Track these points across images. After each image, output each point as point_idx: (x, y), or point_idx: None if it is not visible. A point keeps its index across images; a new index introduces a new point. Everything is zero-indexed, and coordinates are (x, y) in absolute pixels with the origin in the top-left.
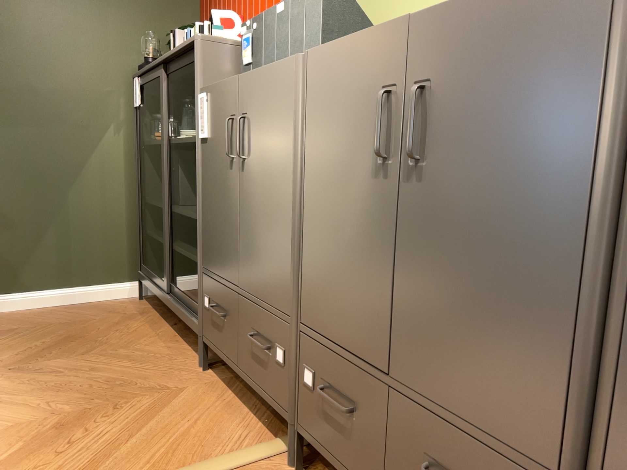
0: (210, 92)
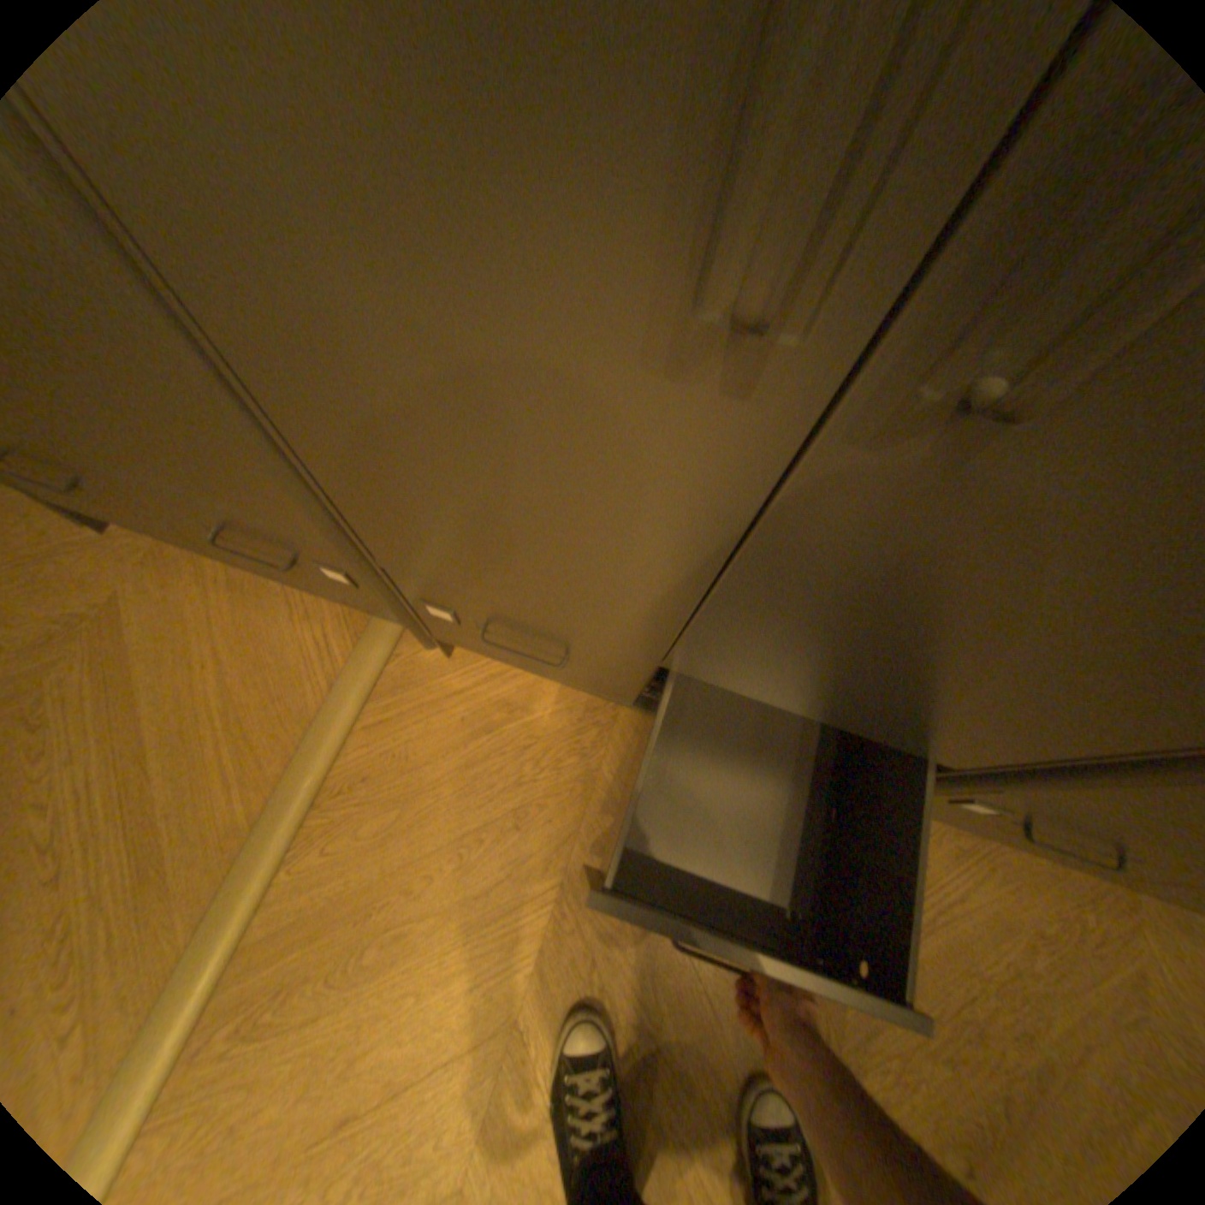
0: None
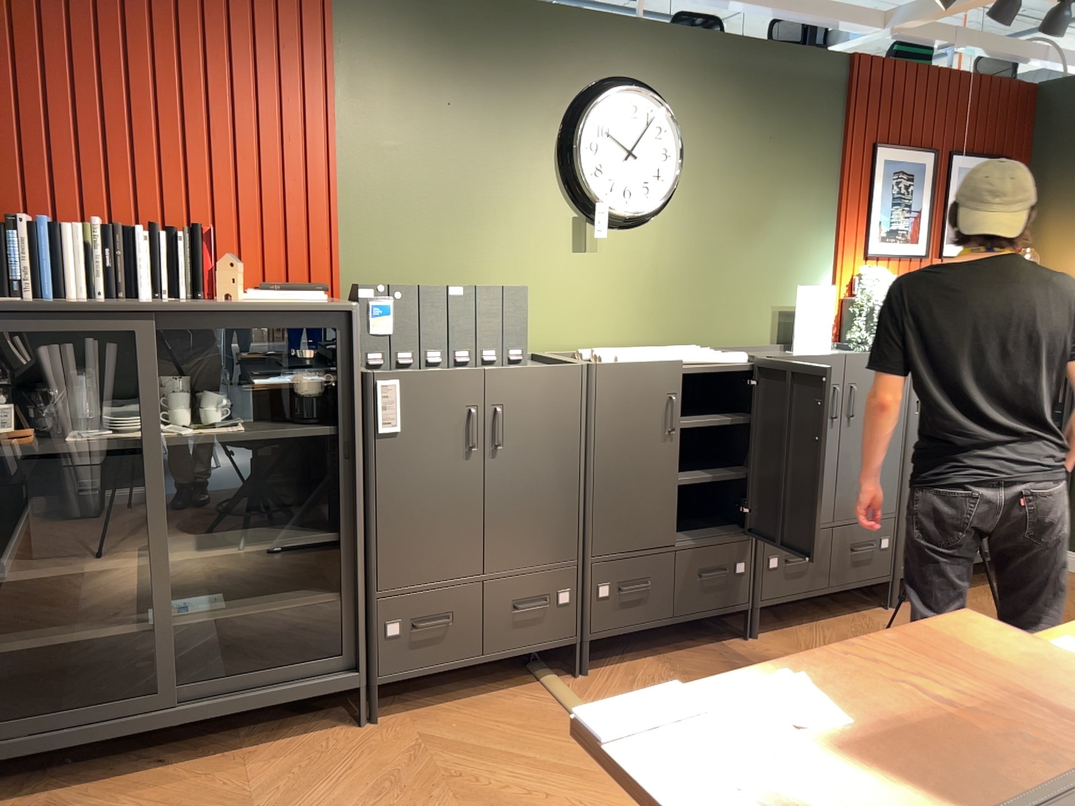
0: (404, 378)
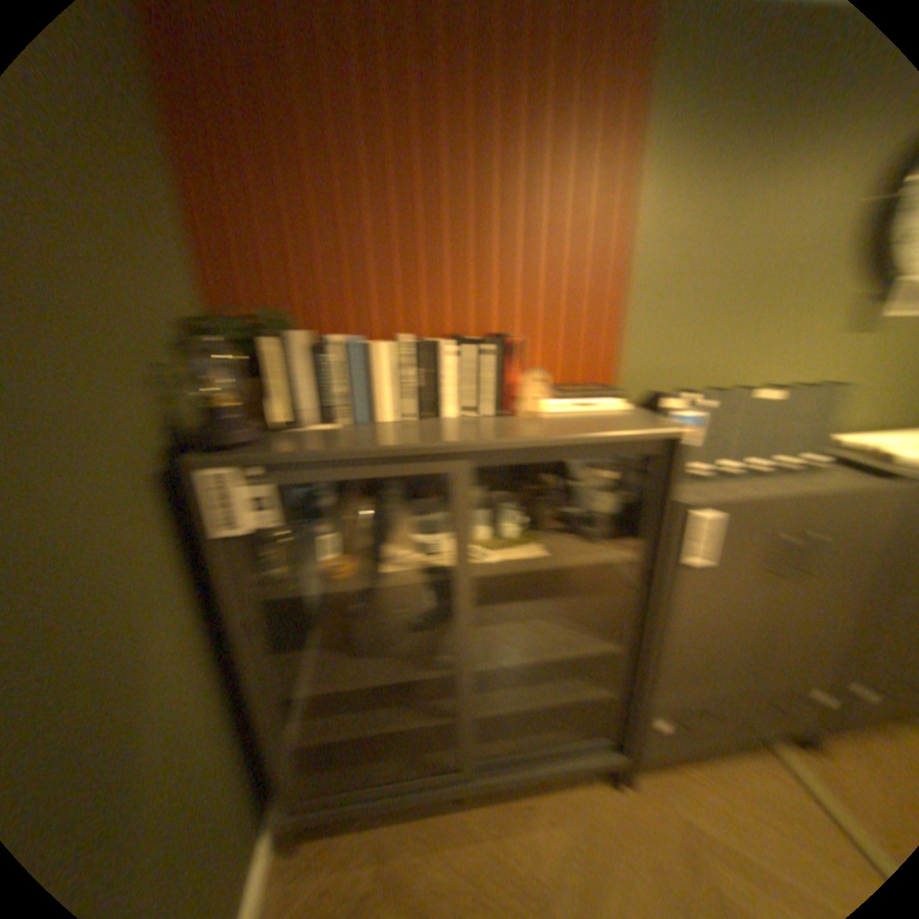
0: (729, 508)
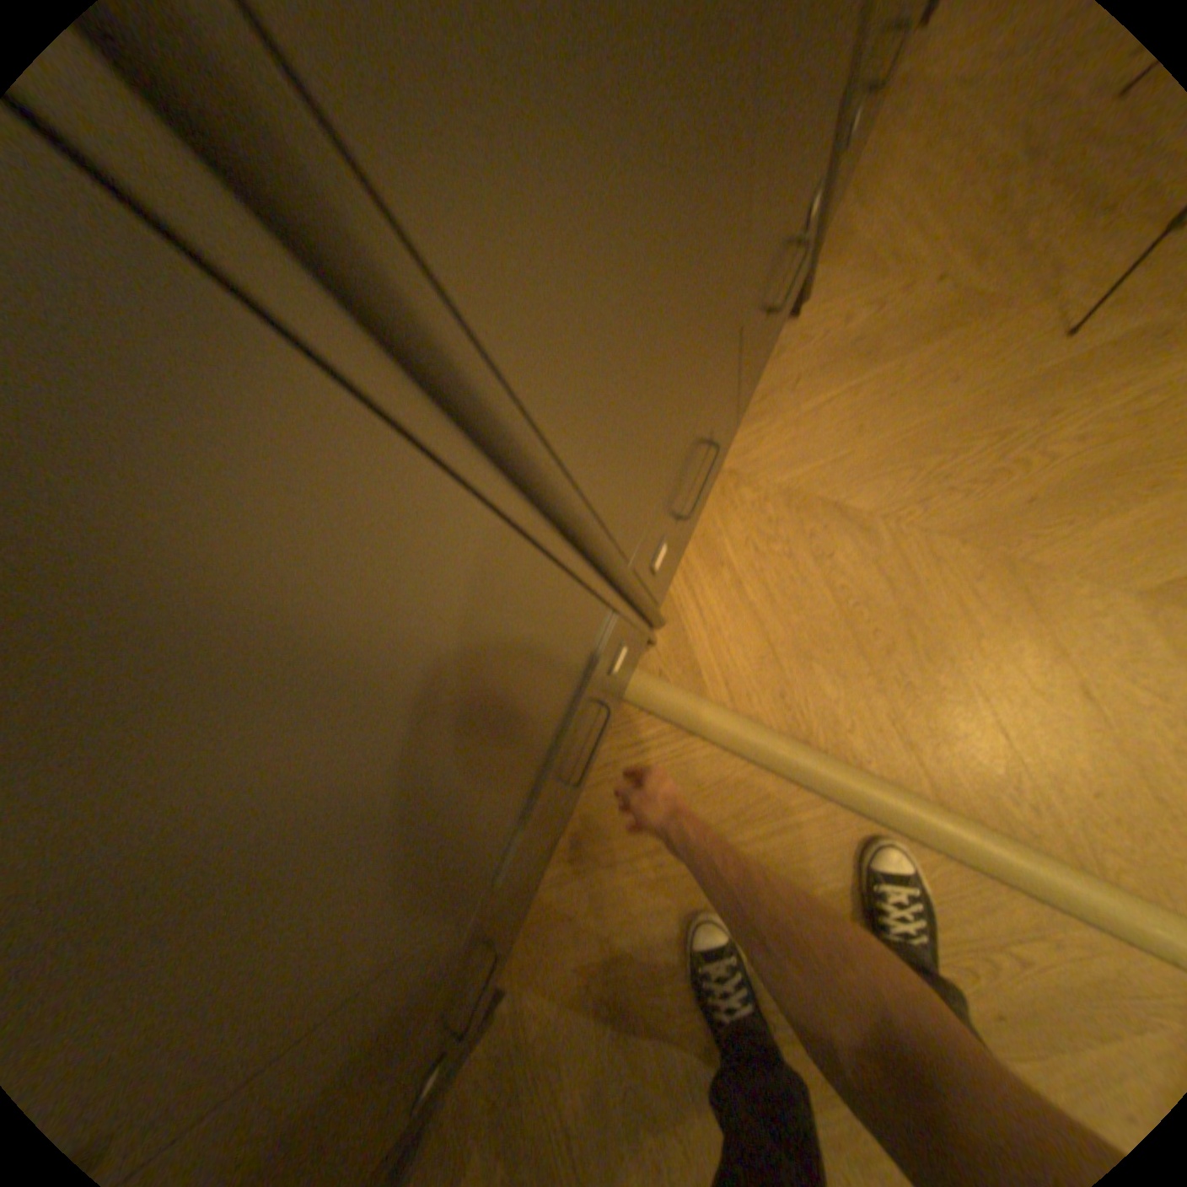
0: None
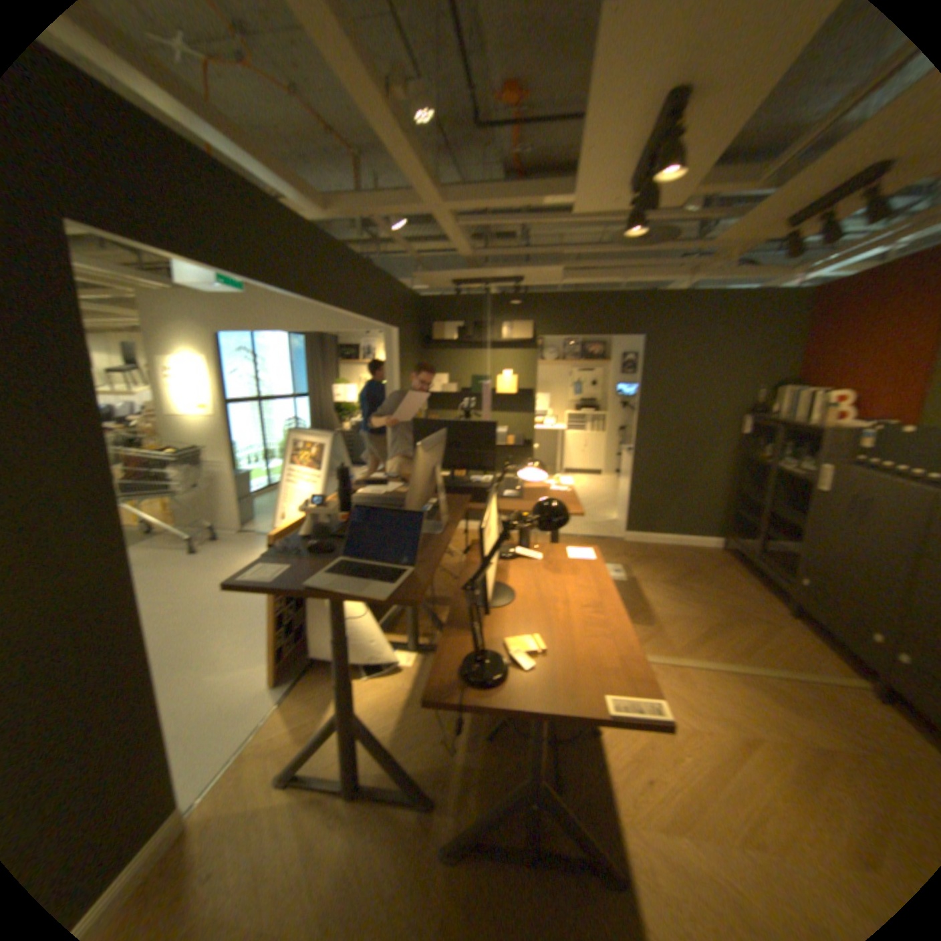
0: (836, 466)
